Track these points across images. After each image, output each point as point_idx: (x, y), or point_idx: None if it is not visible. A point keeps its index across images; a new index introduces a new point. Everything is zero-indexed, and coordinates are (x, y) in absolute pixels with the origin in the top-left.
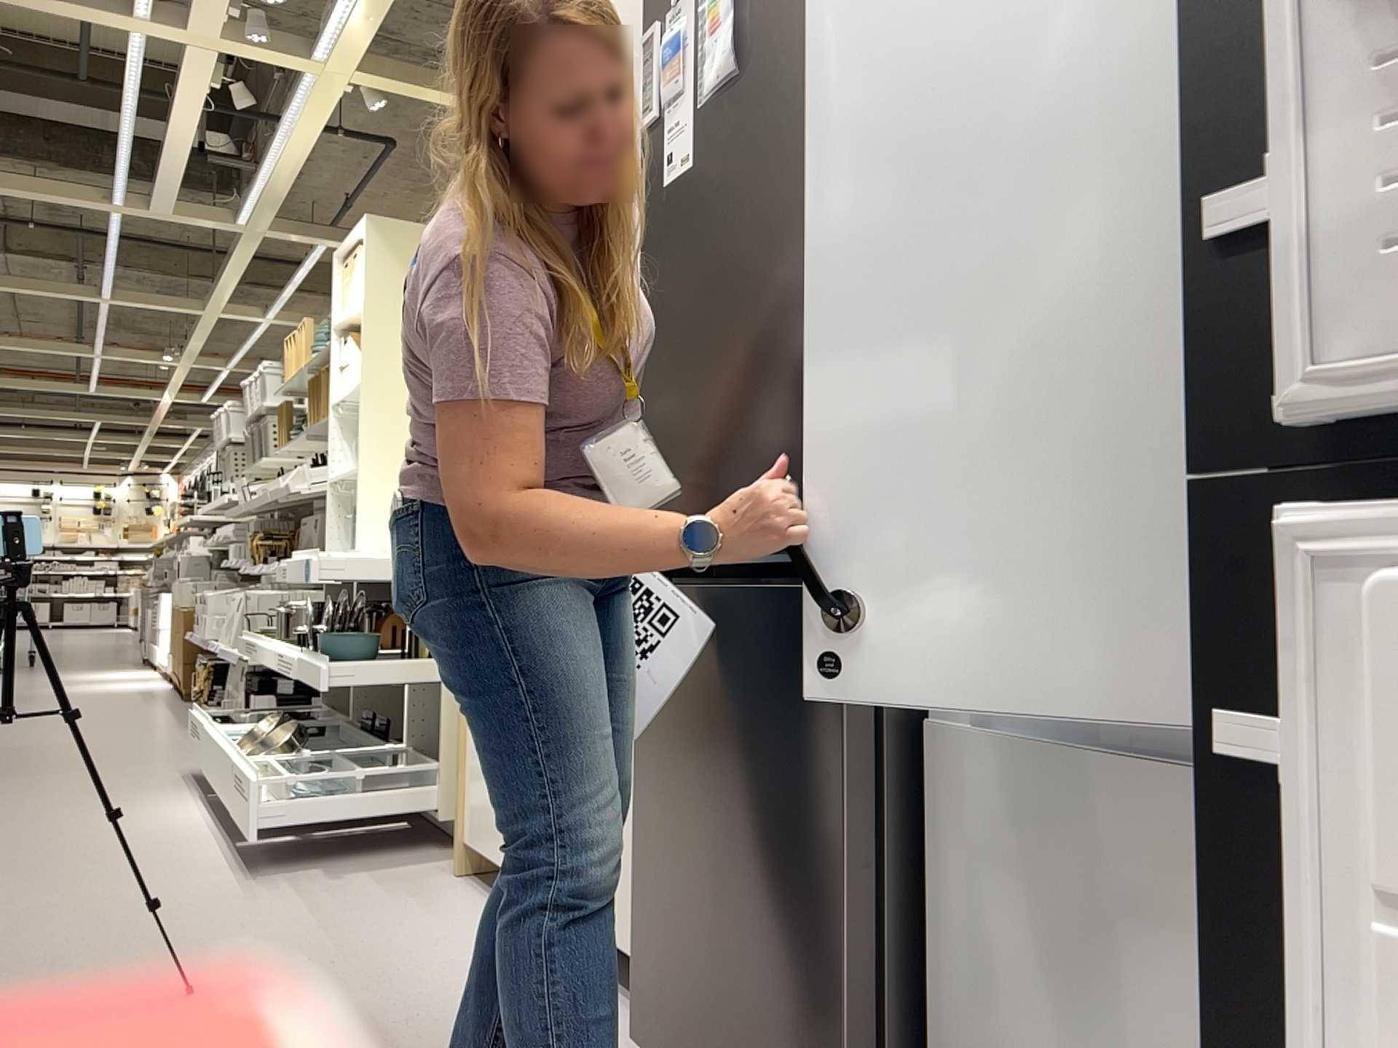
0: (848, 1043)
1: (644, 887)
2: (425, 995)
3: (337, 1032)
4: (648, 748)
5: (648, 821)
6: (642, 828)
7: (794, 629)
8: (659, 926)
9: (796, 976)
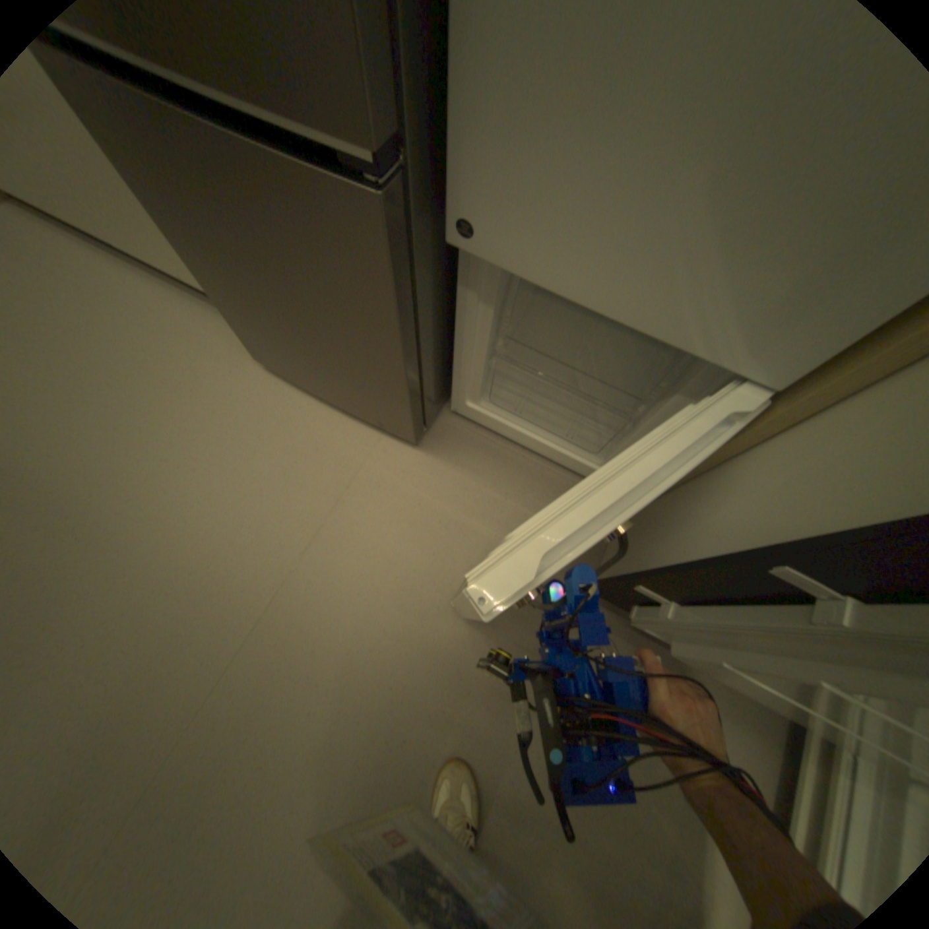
0: (404, 400)
1: (219, 299)
2: (93, 351)
3: (68, 407)
4: (166, 221)
5: (200, 270)
6: (195, 270)
7: (308, 195)
8: (244, 318)
9: (366, 377)
